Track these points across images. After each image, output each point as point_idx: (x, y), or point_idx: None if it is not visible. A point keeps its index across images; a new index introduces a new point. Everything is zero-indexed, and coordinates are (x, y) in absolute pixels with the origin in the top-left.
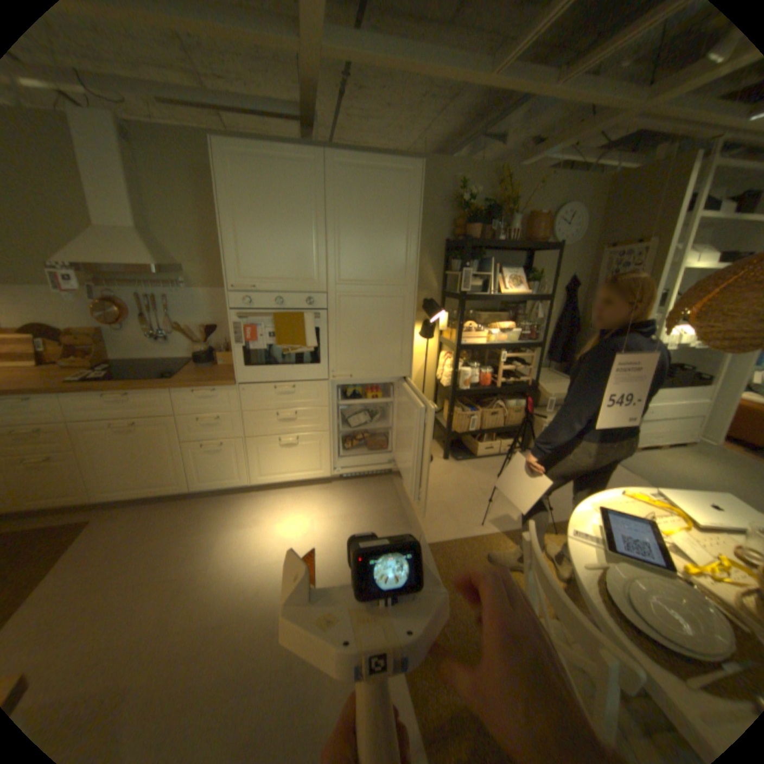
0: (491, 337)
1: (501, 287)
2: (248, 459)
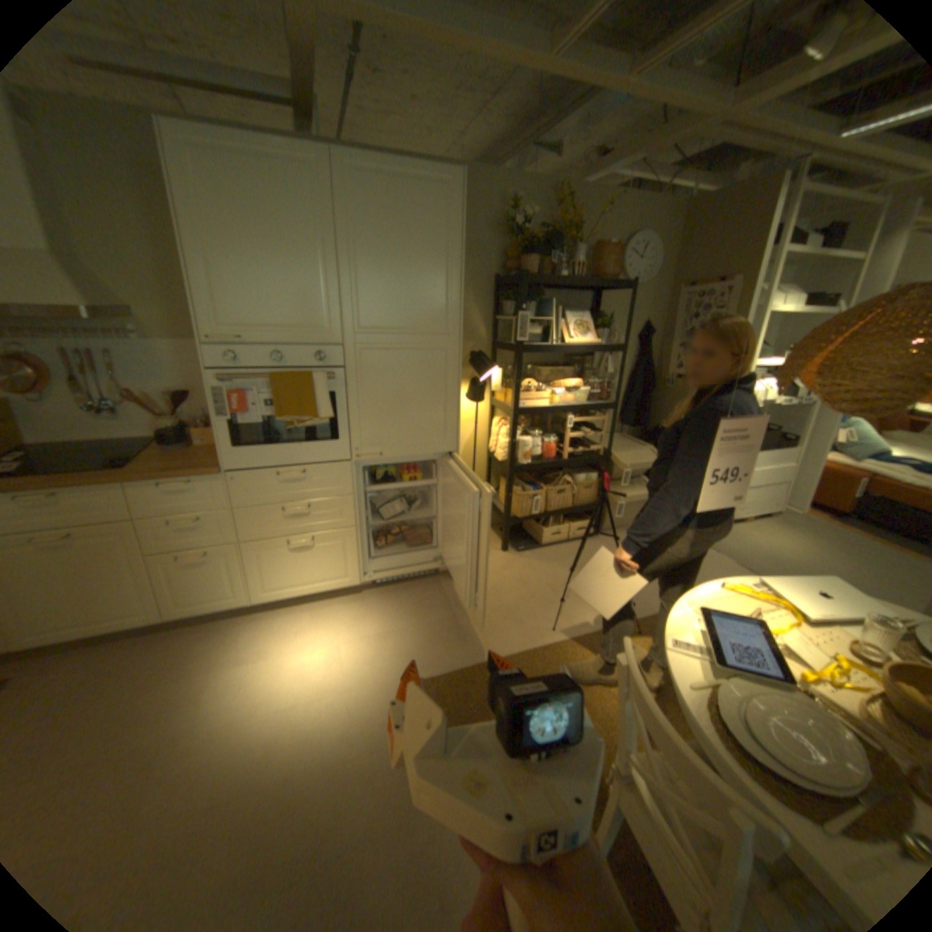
0: (555, 399)
1: (565, 336)
2: (245, 571)
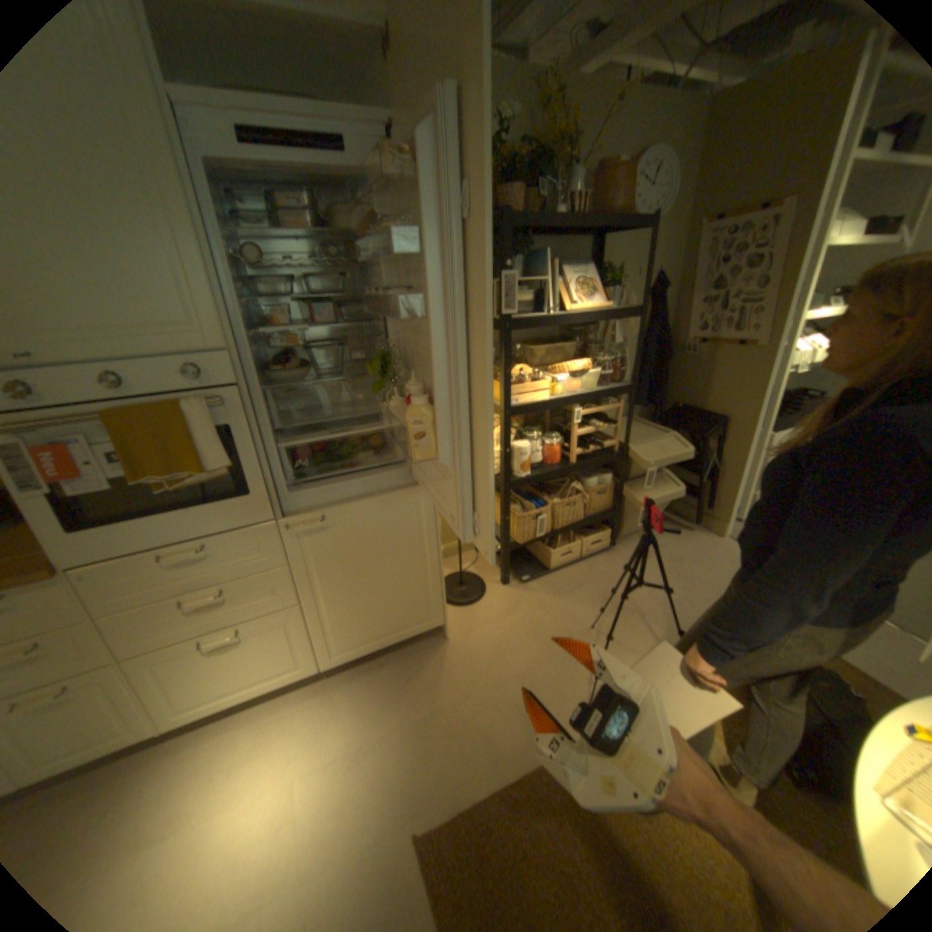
0: (558, 387)
1: (565, 300)
2: (138, 695)
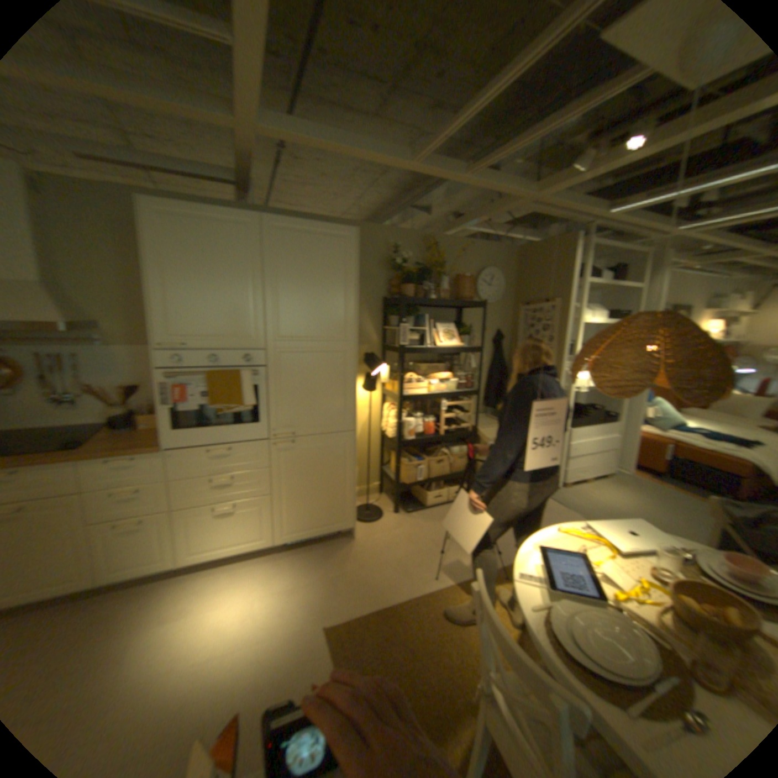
0: (430, 388)
1: (435, 341)
2: (170, 537)
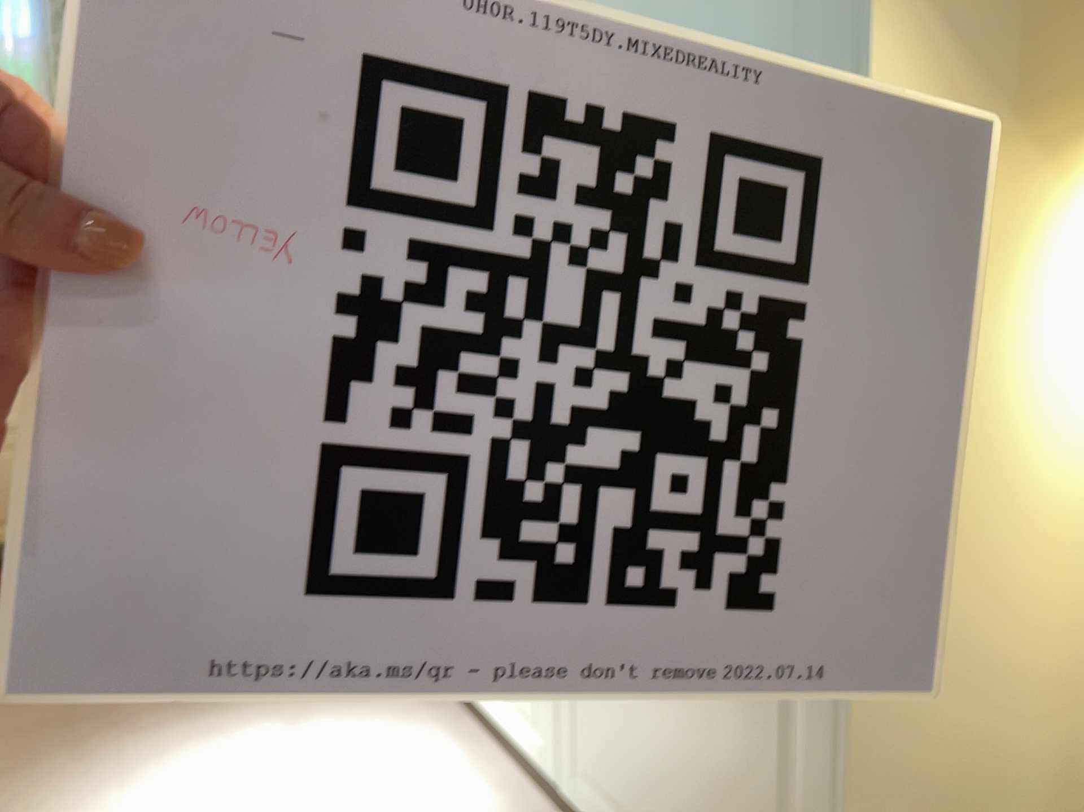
0: None
1: None
2: None
